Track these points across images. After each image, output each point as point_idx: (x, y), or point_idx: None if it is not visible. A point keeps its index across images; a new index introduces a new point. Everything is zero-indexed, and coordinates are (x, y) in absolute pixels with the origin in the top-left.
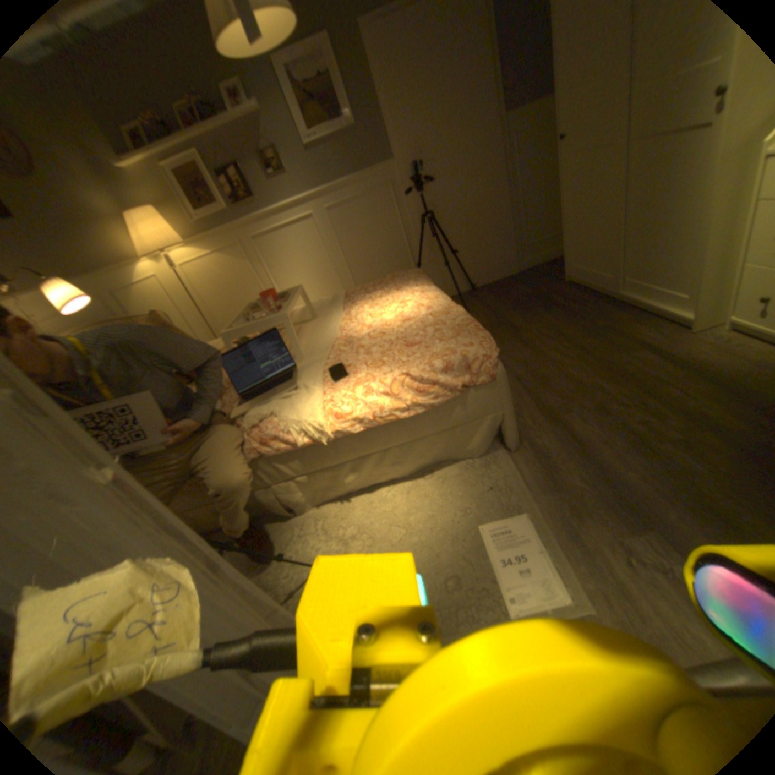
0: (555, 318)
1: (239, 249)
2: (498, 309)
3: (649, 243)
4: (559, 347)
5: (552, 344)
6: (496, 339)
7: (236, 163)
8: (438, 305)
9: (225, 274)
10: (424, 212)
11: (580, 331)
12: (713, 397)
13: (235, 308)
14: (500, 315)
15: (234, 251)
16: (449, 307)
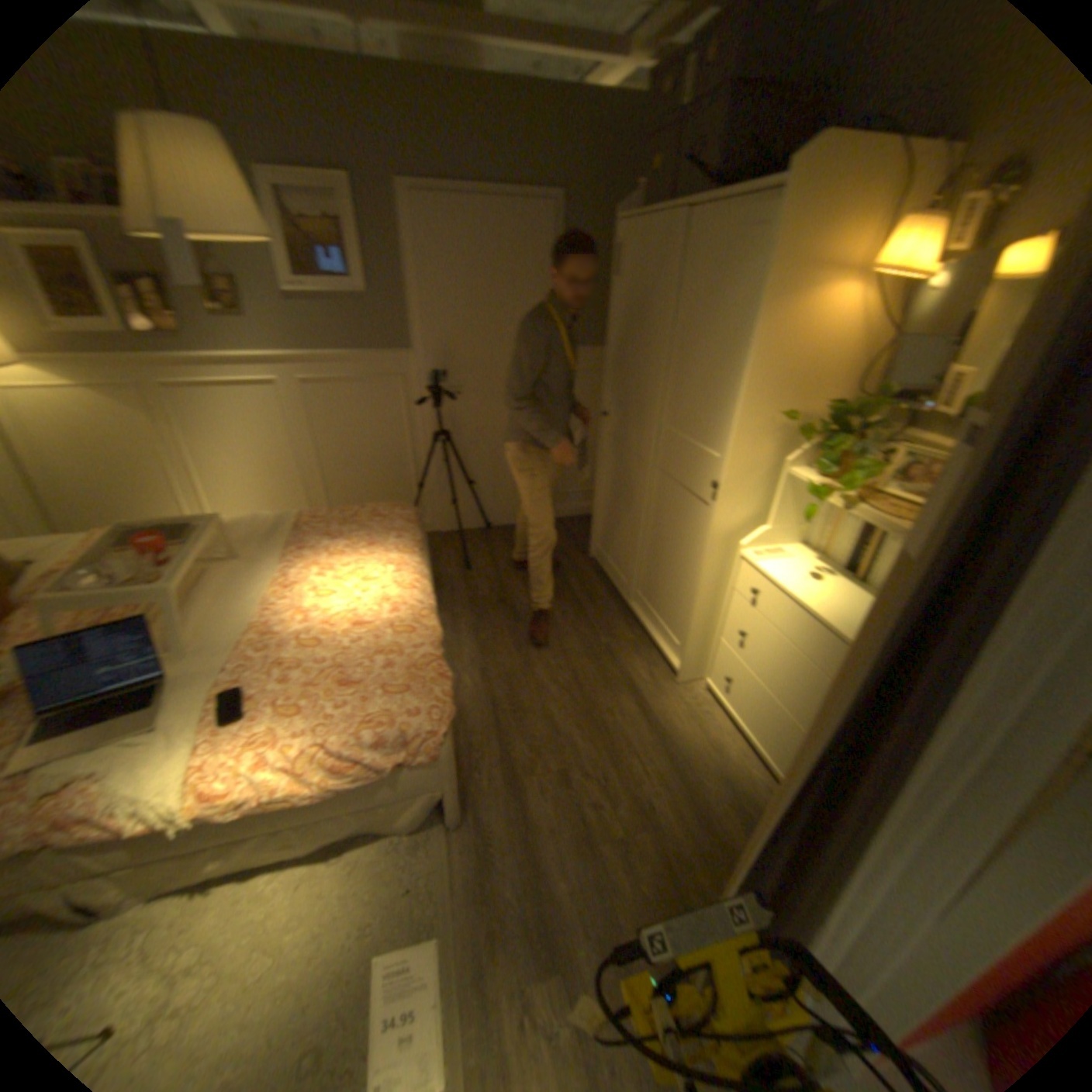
0: (562, 613)
1: (134, 392)
2: (506, 575)
3: (658, 570)
4: (551, 662)
5: (546, 656)
6: (489, 626)
7: (160, 276)
8: (408, 607)
9: (98, 422)
10: (441, 424)
11: (579, 643)
12: (666, 781)
13: (104, 474)
14: (506, 585)
15: (123, 393)
16: (420, 616)
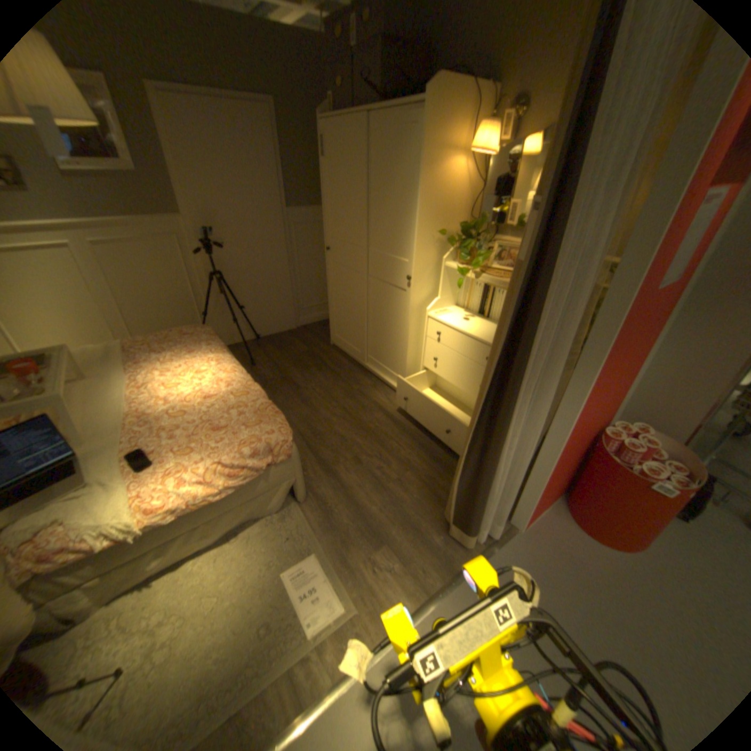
0: (324, 378)
1: None
2: (280, 364)
3: (379, 338)
4: (328, 405)
5: (323, 403)
6: (280, 394)
7: None
8: (236, 381)
9: None
10: (210, 268)
11: (341, 391)
12: (410, 446)
13: None
14: (282, 370)
15: None
16: (247, 385)
